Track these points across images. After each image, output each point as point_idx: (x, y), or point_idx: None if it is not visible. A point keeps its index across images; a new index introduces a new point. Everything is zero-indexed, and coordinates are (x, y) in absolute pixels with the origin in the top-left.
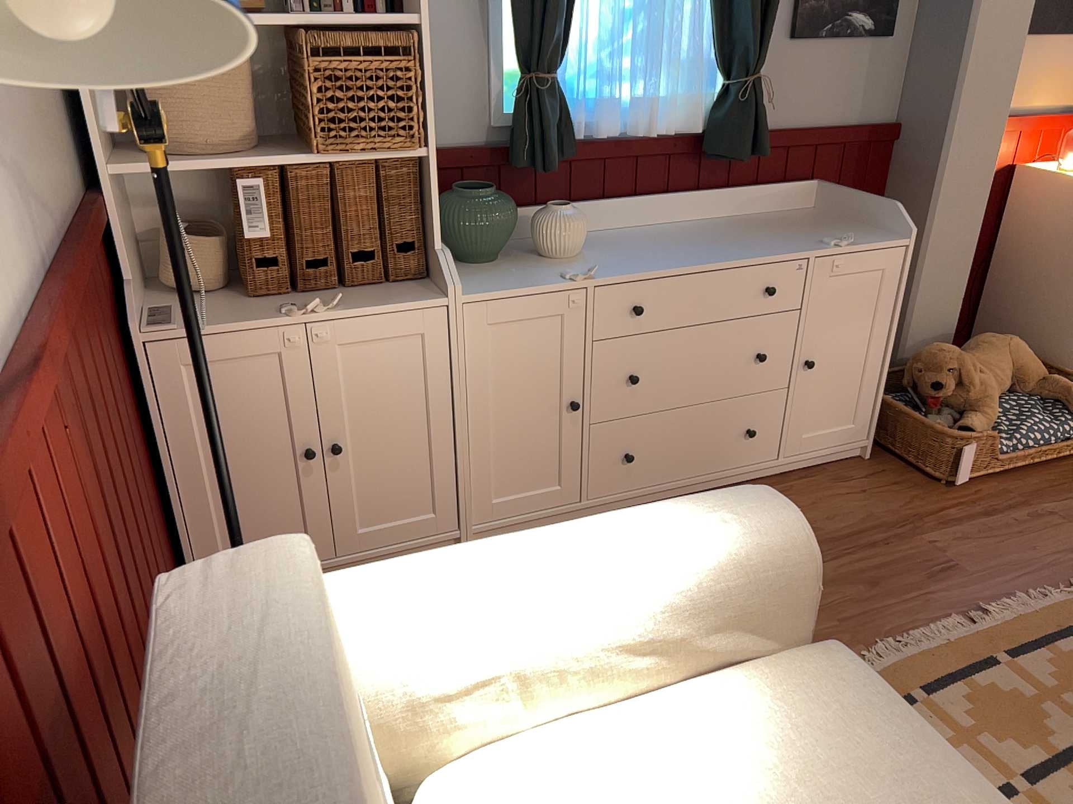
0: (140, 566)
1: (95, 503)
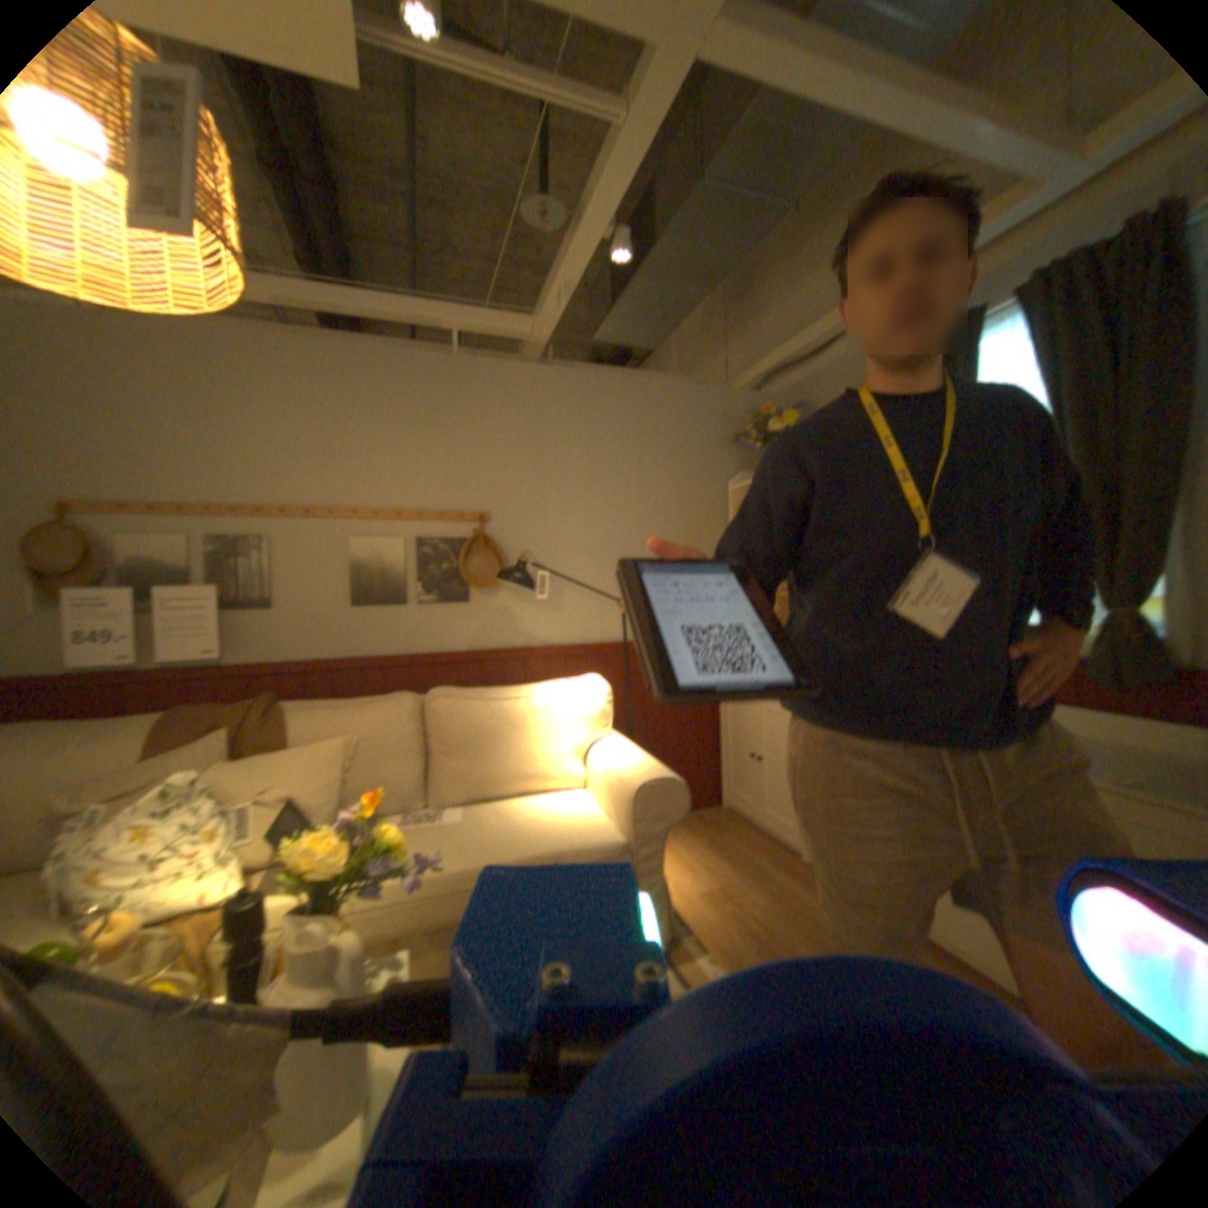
0: (659, 740)
1: (627, 699)
